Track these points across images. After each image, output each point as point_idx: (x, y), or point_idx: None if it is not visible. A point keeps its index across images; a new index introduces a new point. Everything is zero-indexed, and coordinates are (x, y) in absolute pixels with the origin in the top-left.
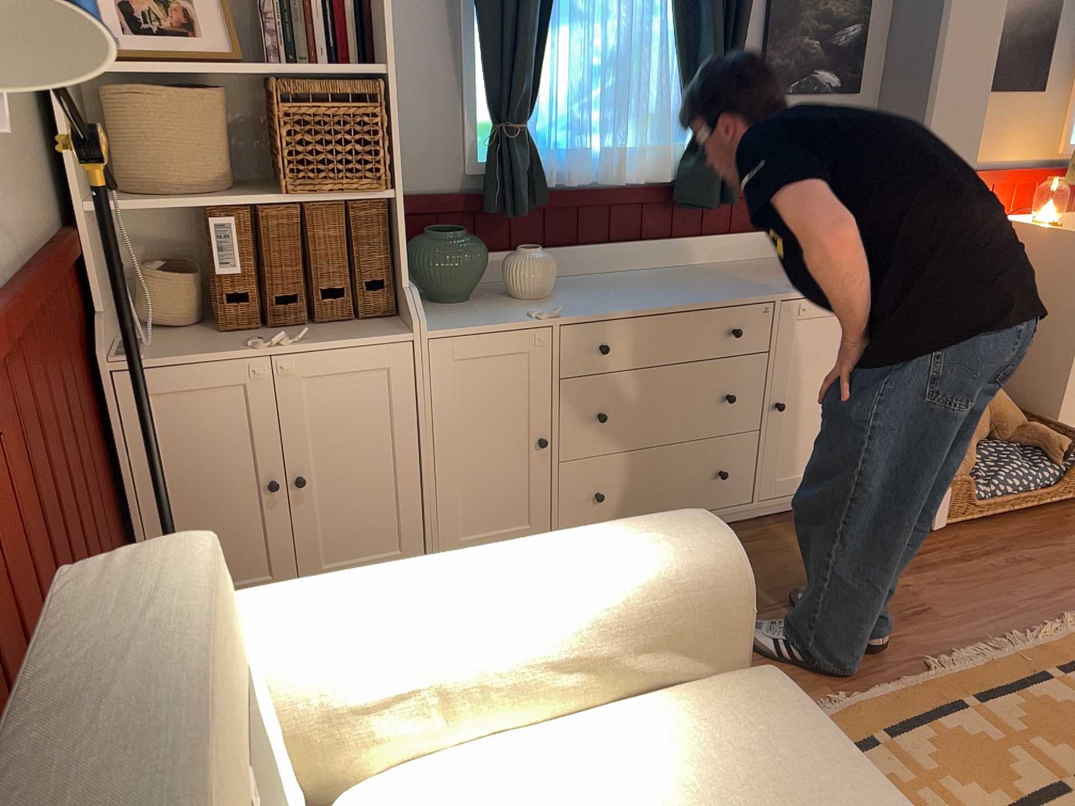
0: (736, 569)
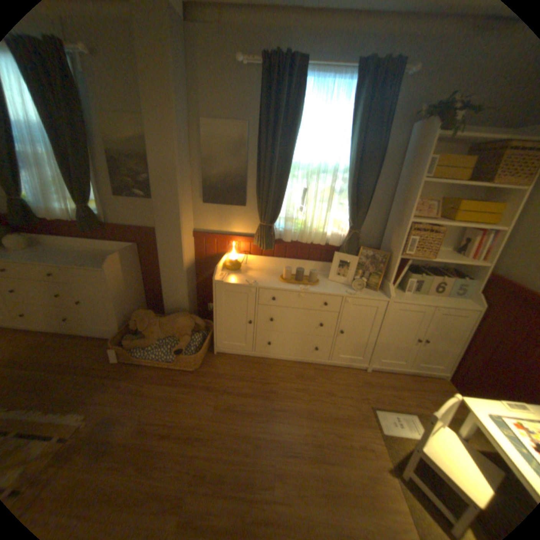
0: None
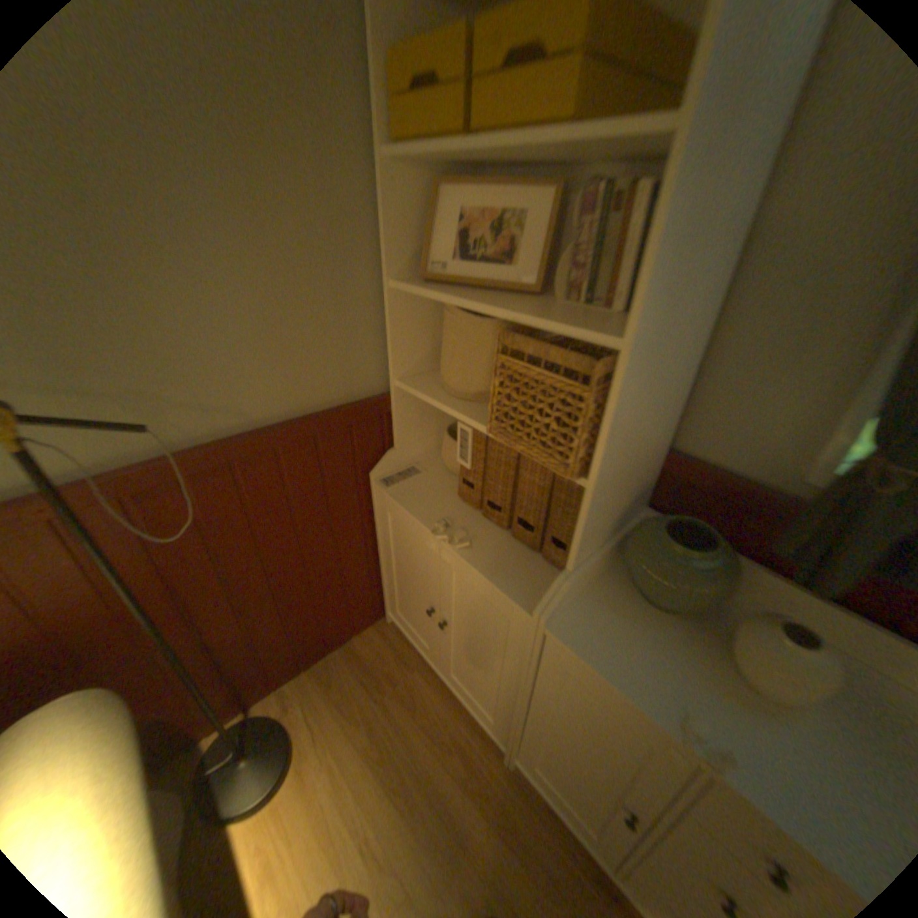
0: None
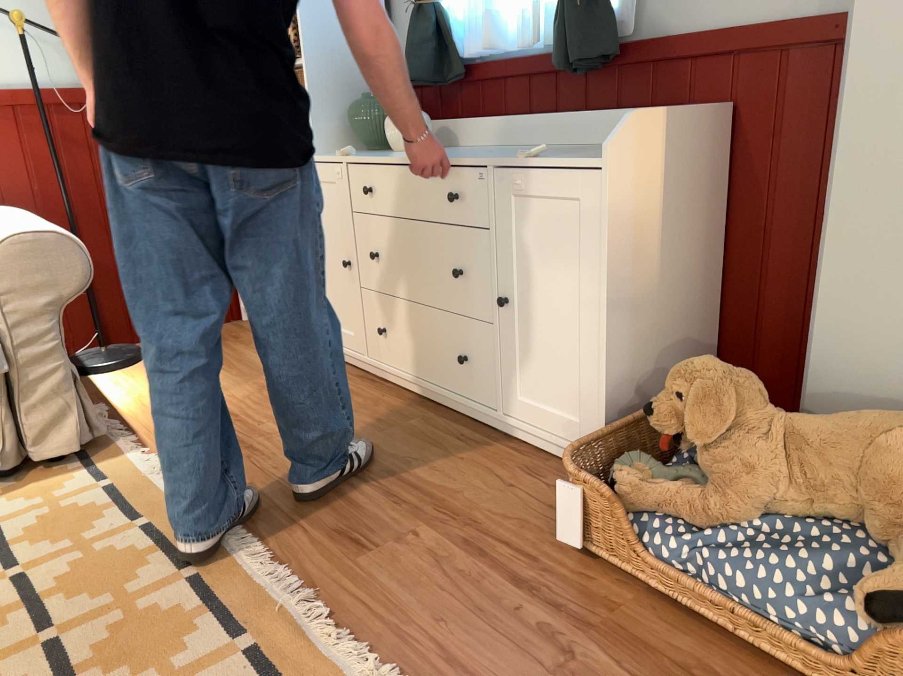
0: (1, 251)
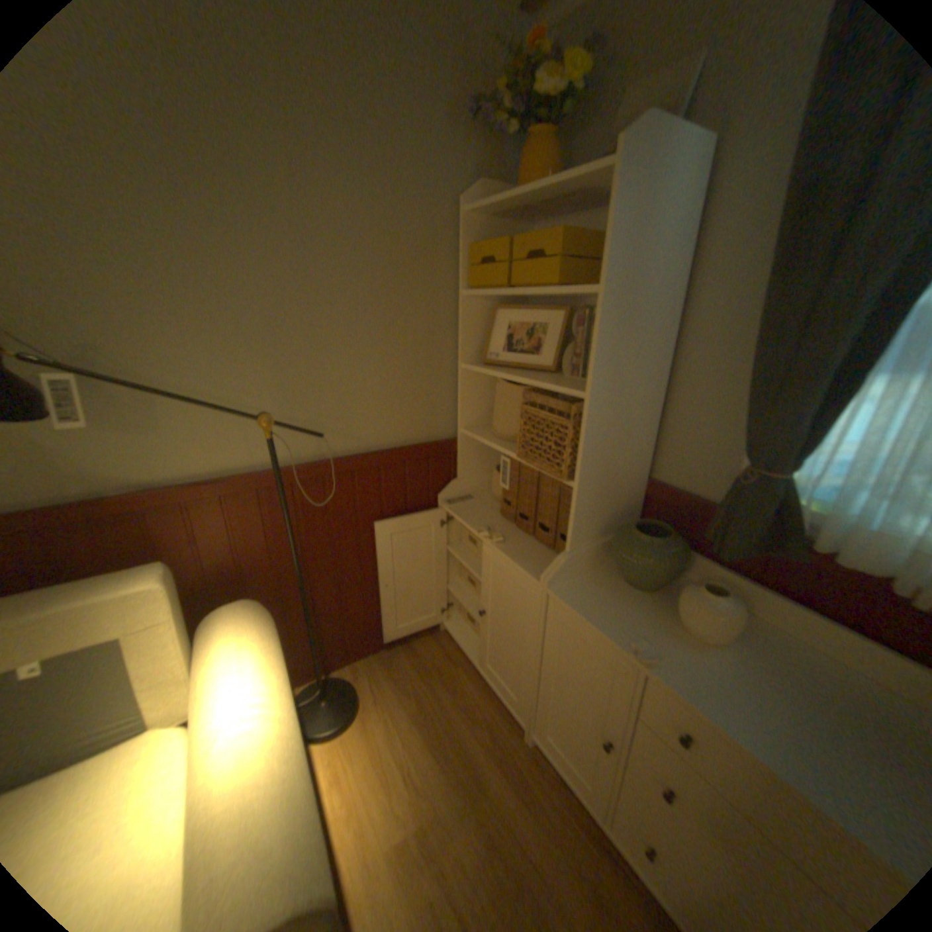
0: None
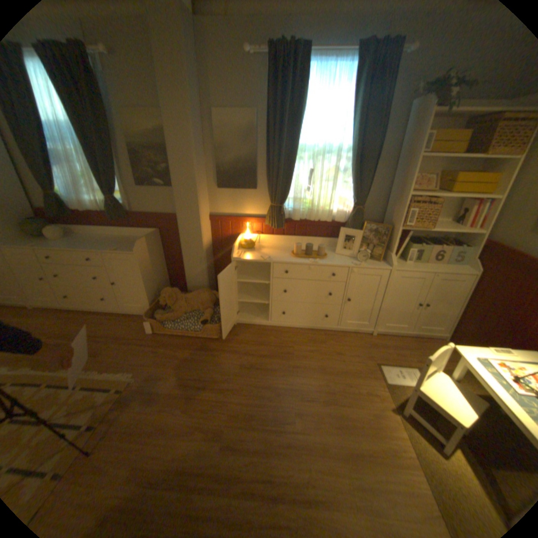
0: None
